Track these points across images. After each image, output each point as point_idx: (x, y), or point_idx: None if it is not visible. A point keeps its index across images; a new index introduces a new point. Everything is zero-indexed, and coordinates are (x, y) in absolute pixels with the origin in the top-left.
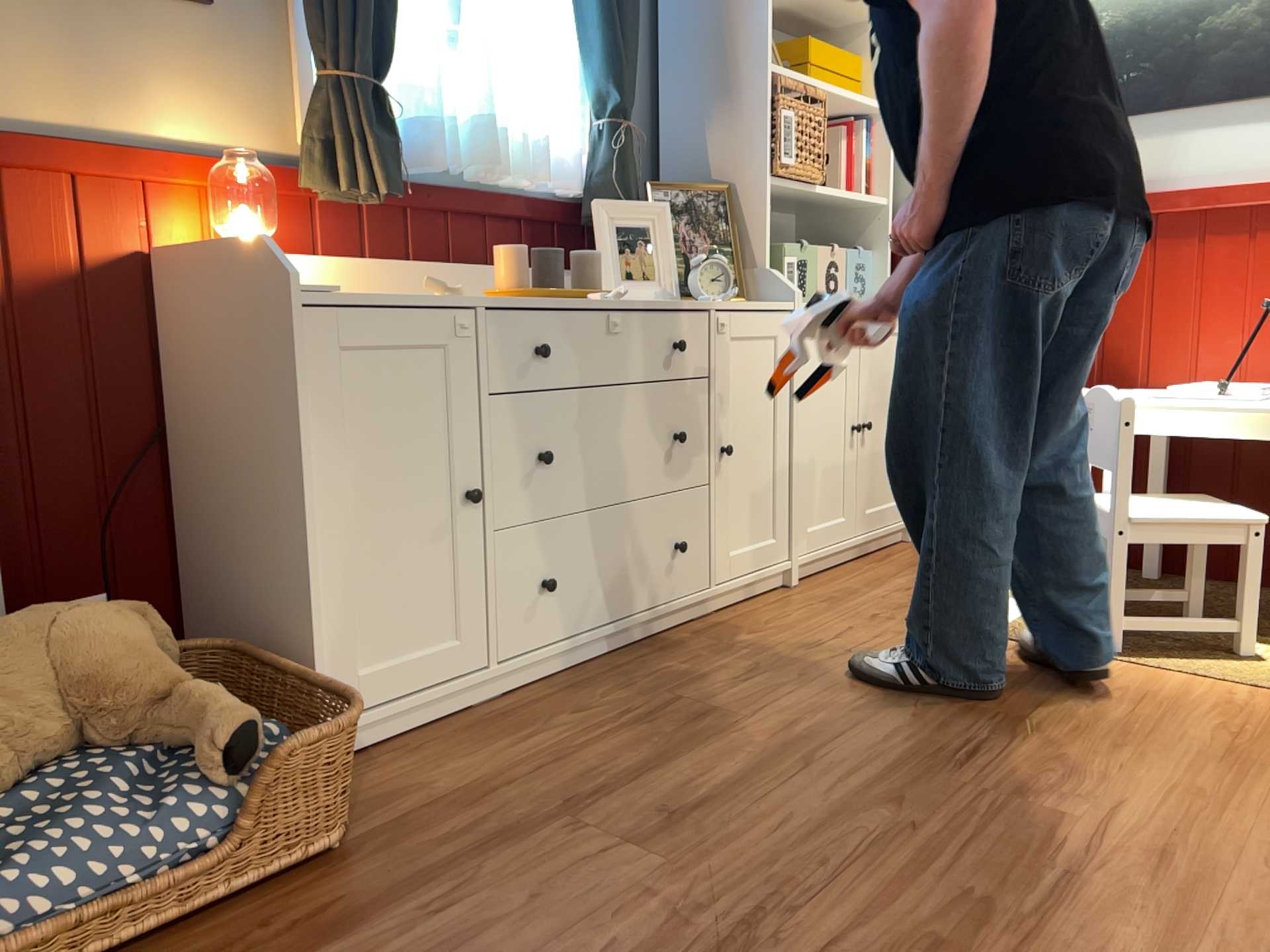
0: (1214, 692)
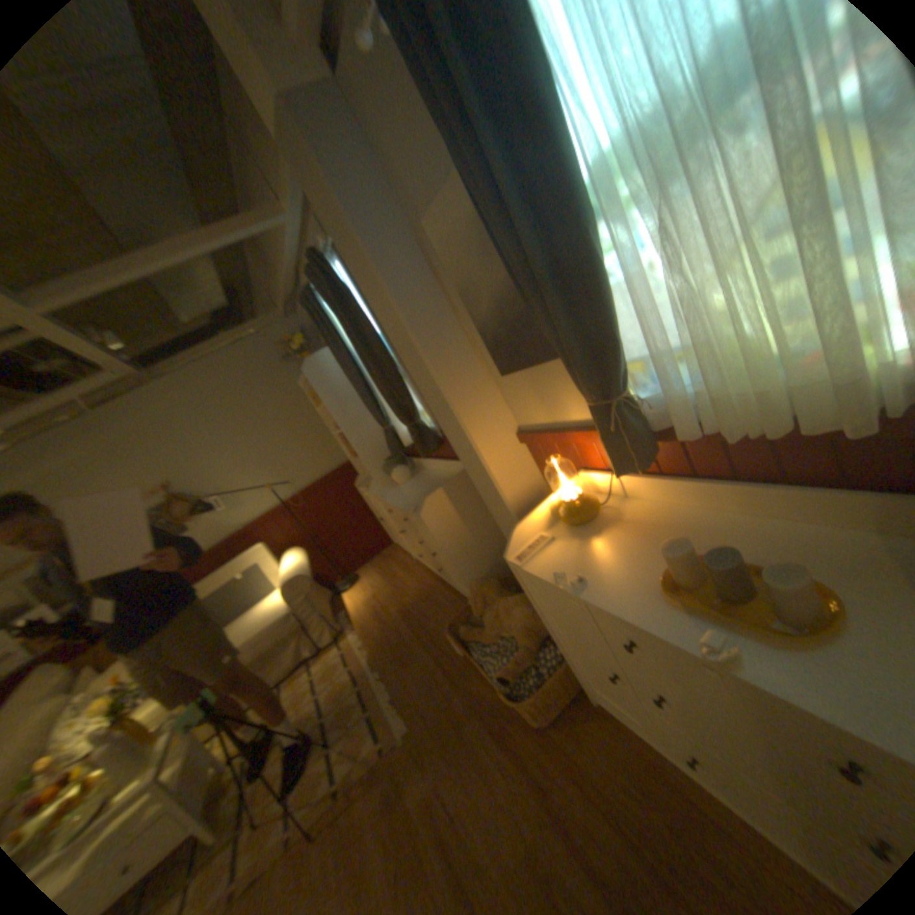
0: None
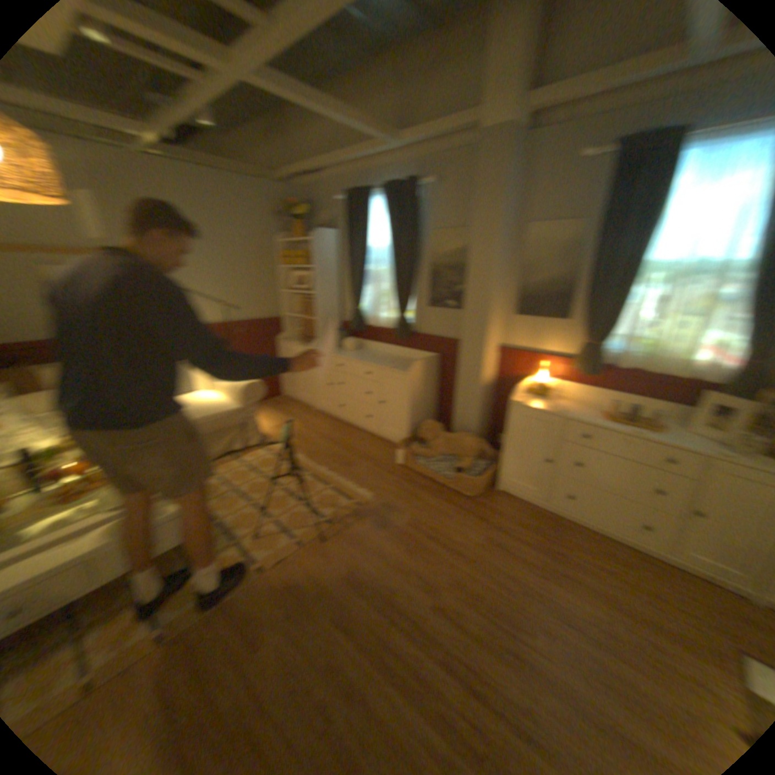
0: None
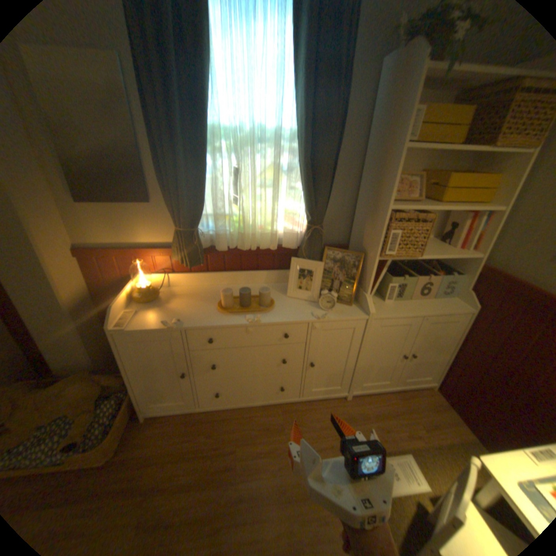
0: None
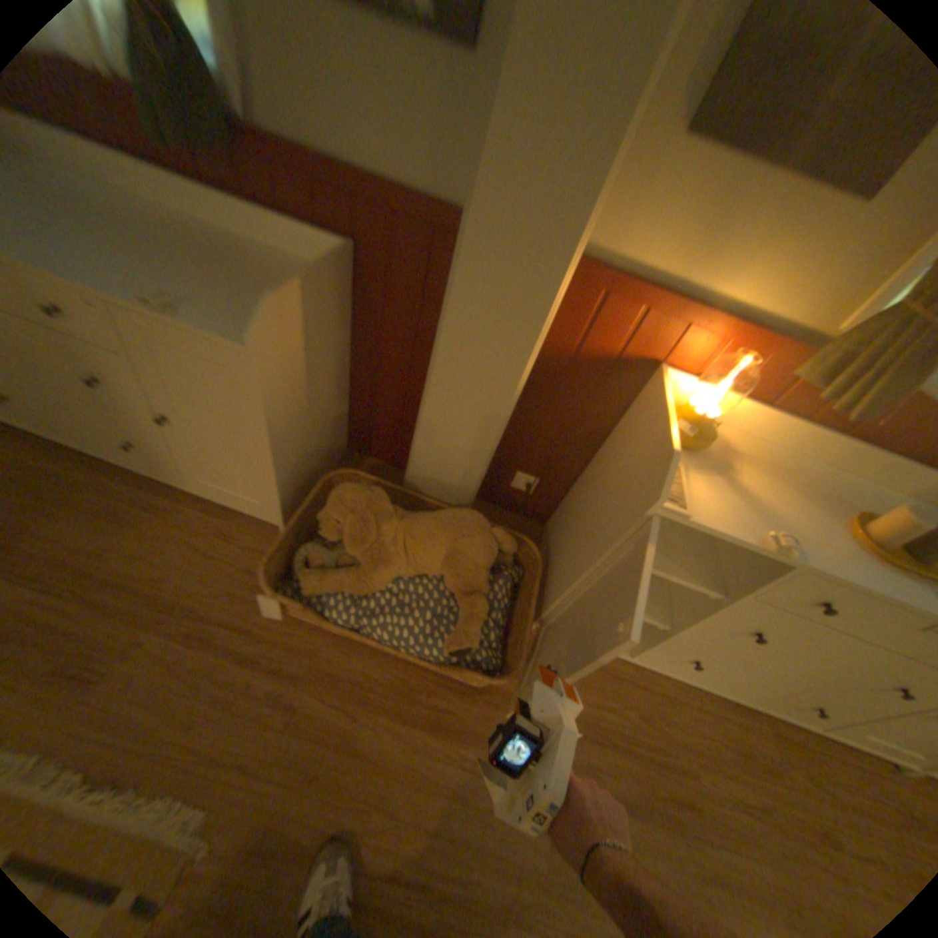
0: None
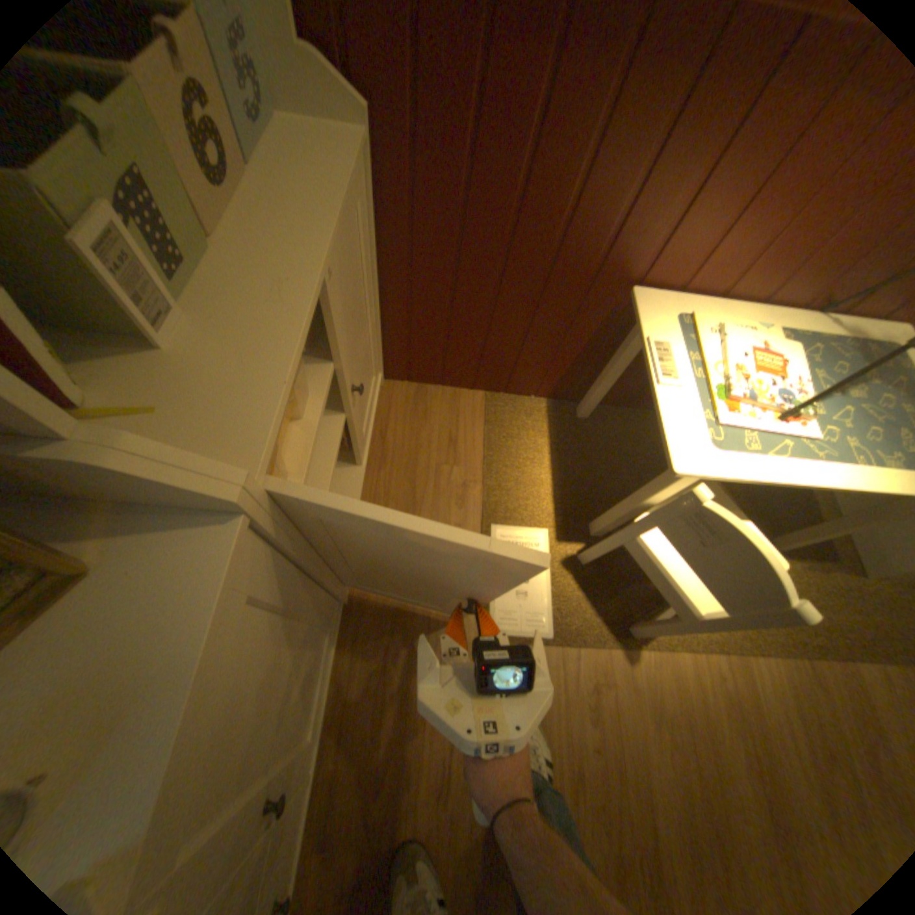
0: (714, 680)
